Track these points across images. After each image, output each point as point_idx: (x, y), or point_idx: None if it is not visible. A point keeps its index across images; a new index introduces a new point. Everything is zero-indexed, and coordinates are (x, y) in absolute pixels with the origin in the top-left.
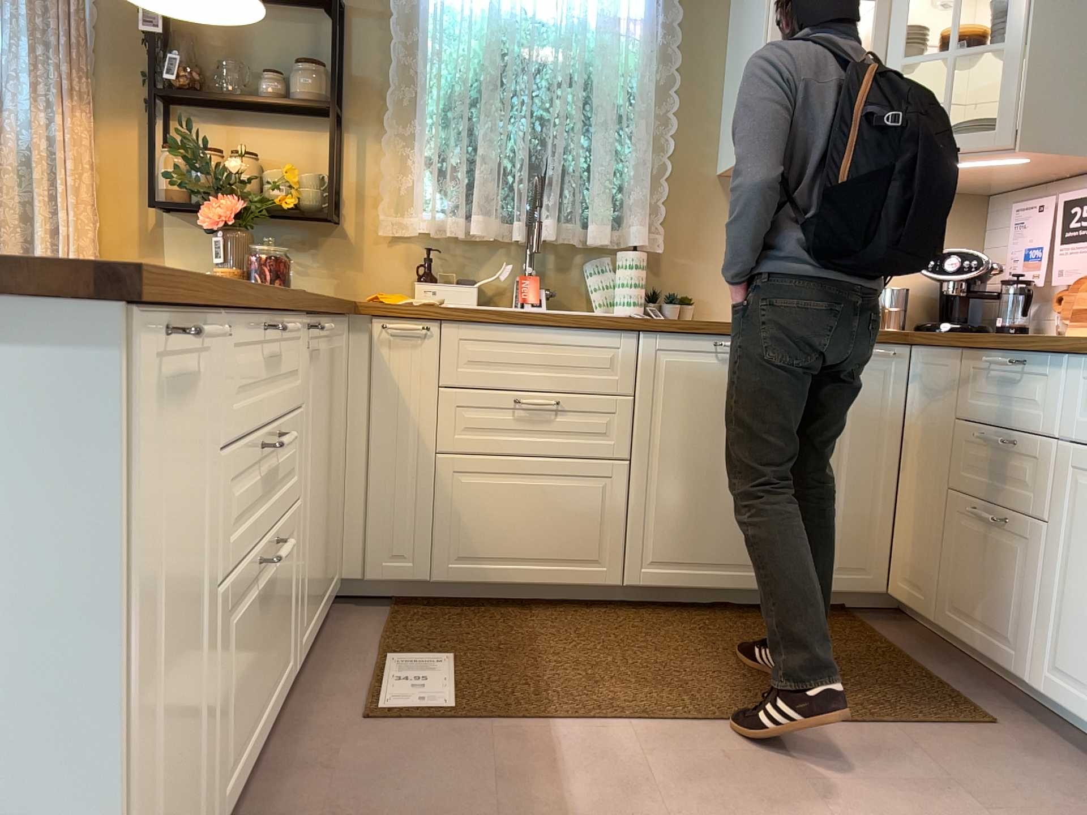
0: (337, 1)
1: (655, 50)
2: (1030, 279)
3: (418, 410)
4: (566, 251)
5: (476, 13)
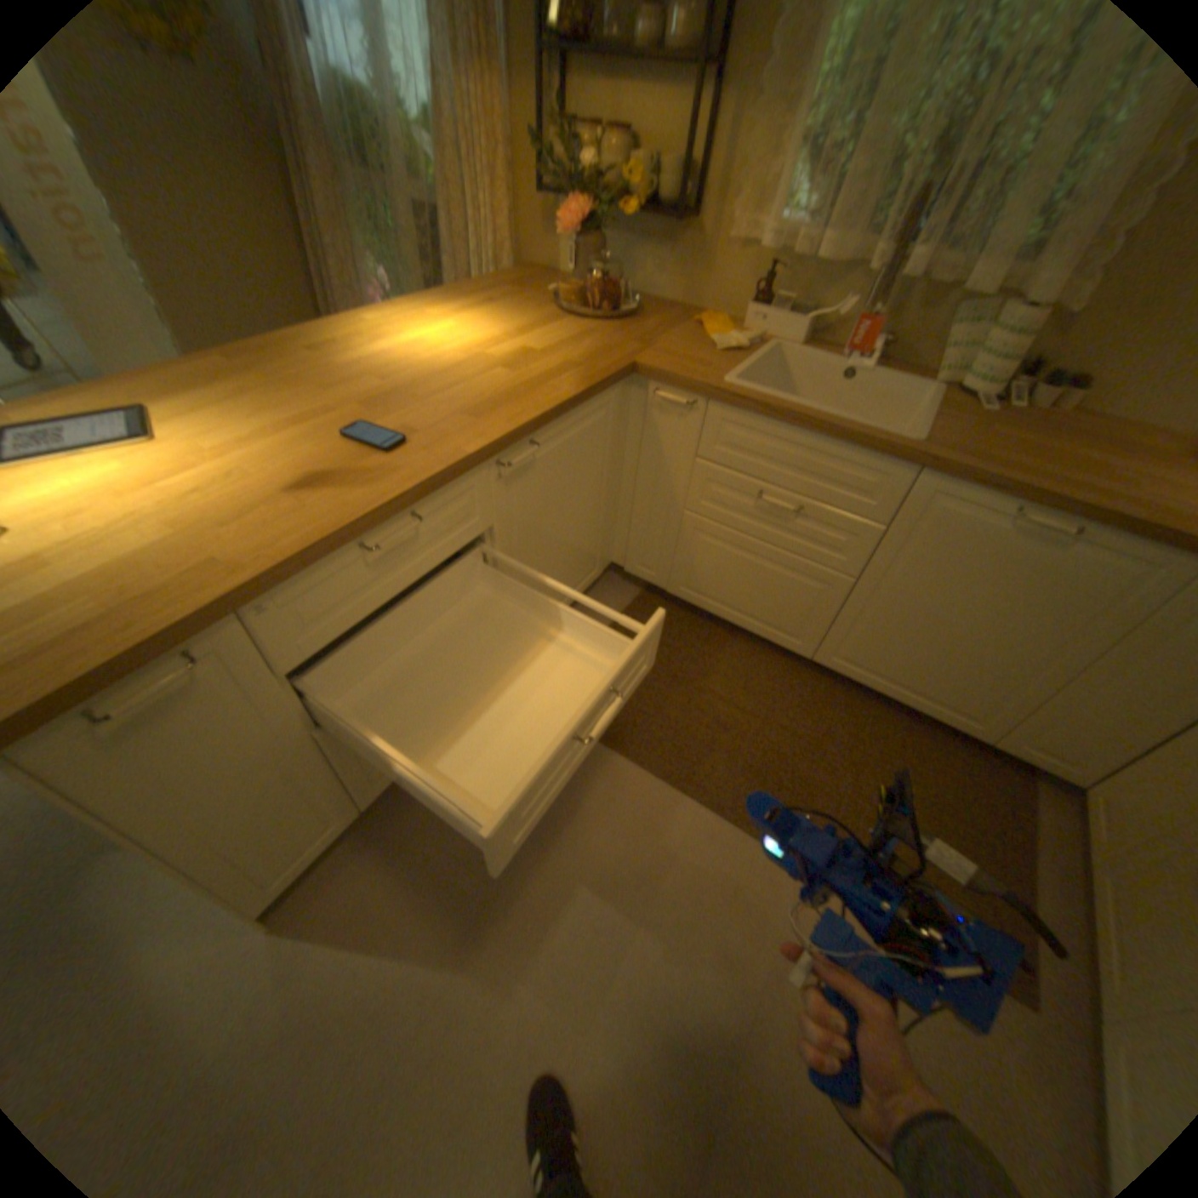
0: None
1: None
2: None
3: (677, 472)
4: (942, 284)
5: None
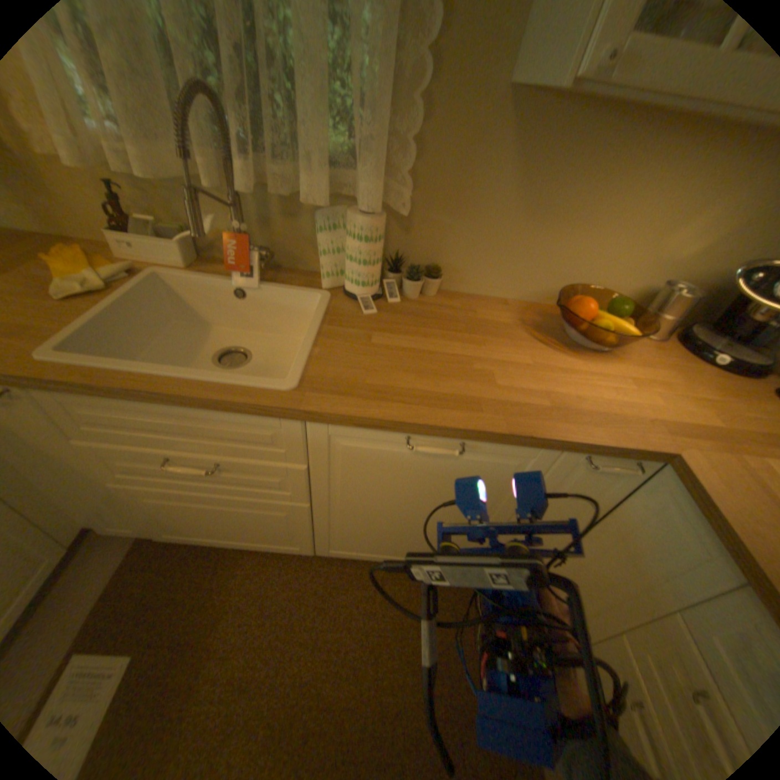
0: None
1: None
2: None
3: (62, 456)
4: (291, 194)
5: None
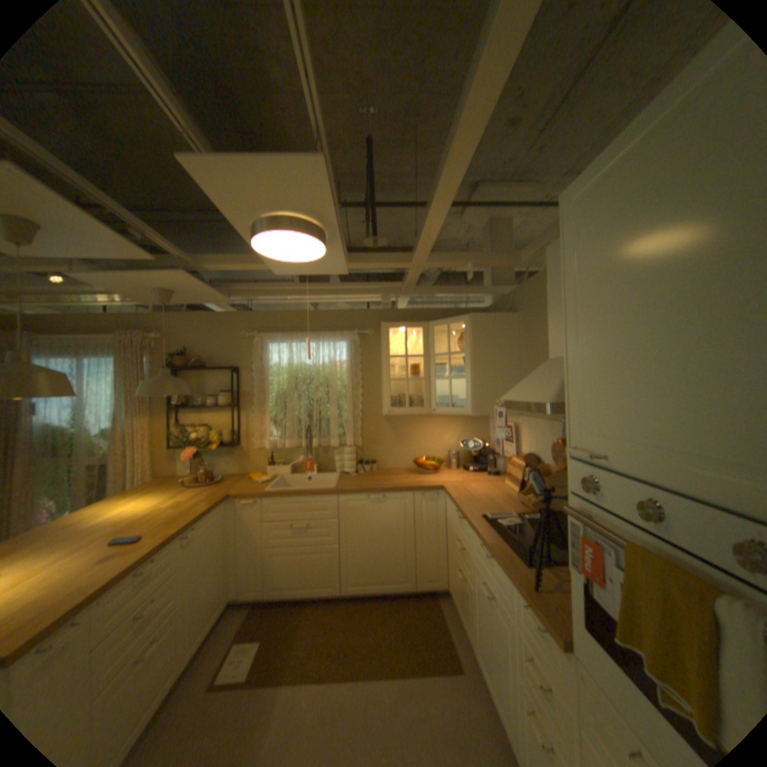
0: (231, 370)
1: (350, 372)
2: (498, 451)
3: (255, 532)
4: (326, 446)
5: (285, 364)
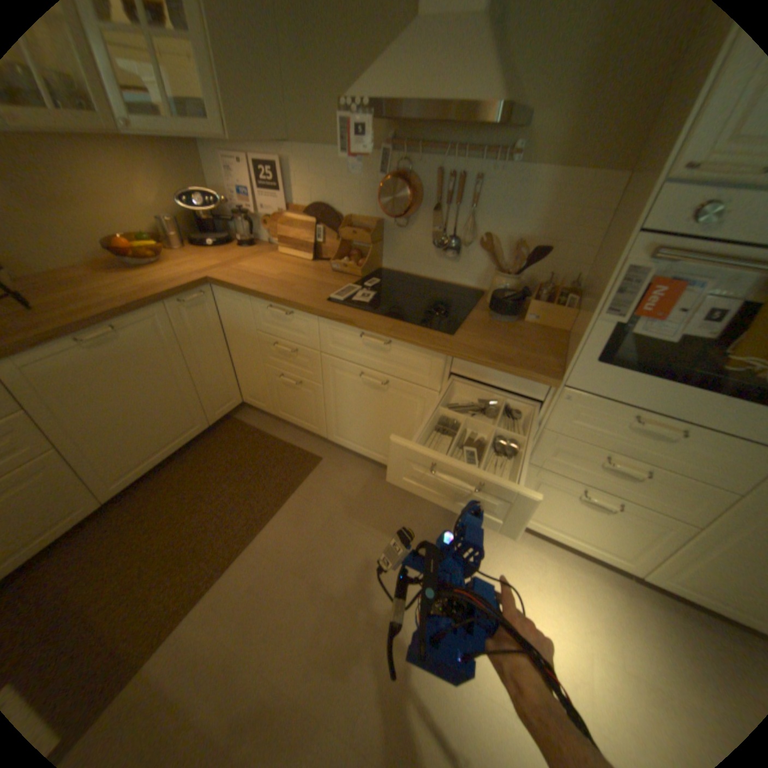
0: None
1: None
2: (243, 207)
3: None
4: None
5: None
